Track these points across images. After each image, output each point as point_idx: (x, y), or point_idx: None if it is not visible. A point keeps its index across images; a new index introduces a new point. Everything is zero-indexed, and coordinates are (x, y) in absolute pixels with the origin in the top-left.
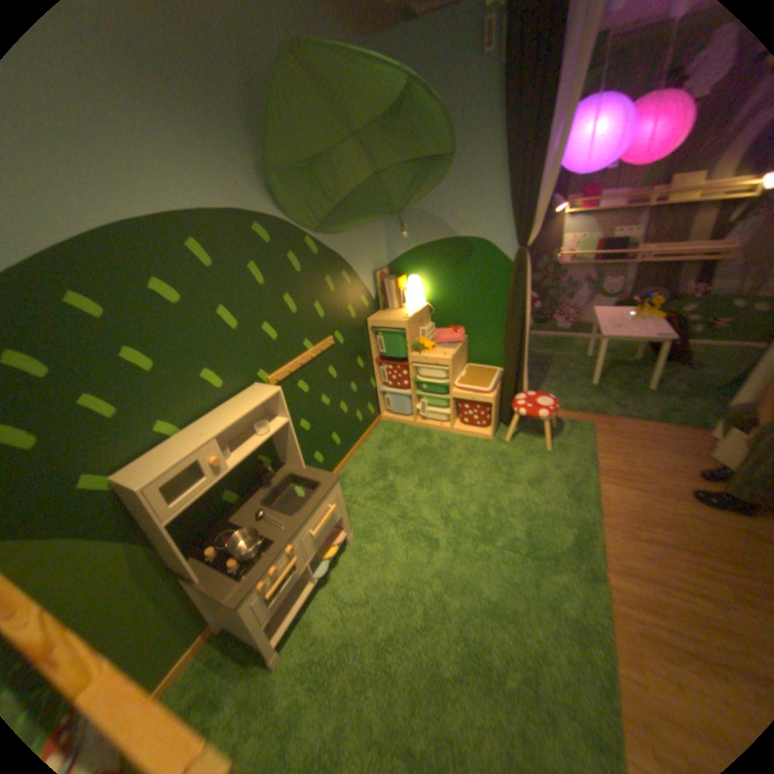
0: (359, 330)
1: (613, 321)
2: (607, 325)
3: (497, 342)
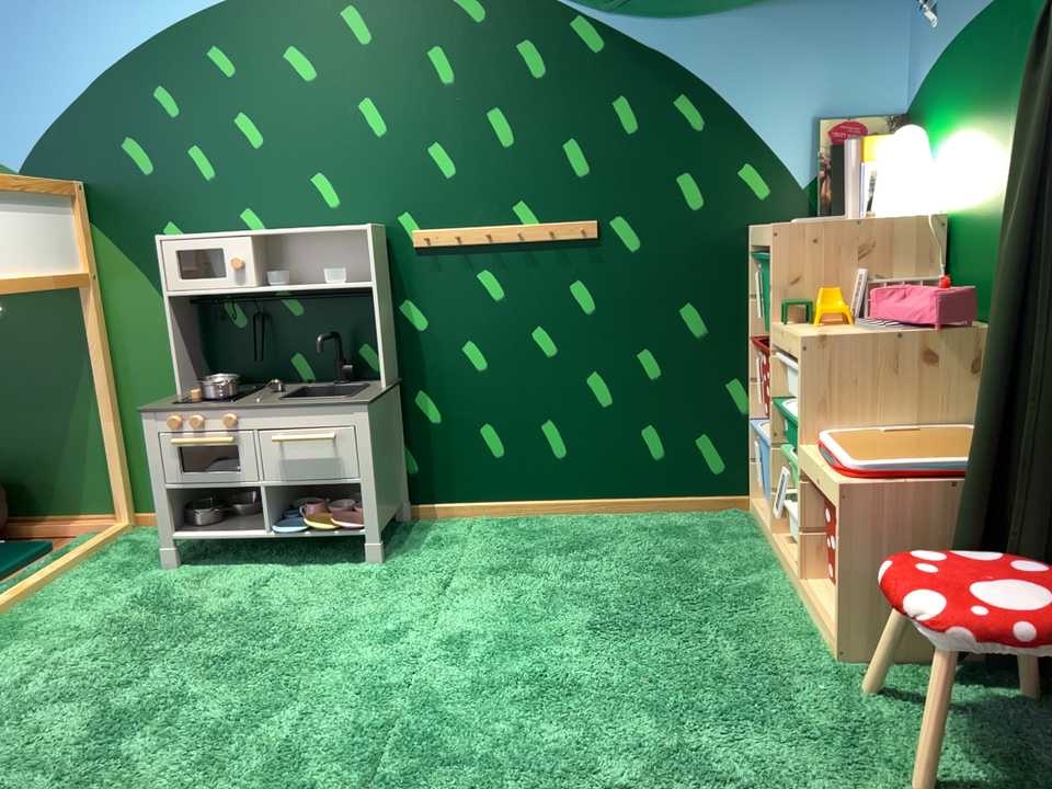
0: (714, 243)
1: None
2: None
3: None
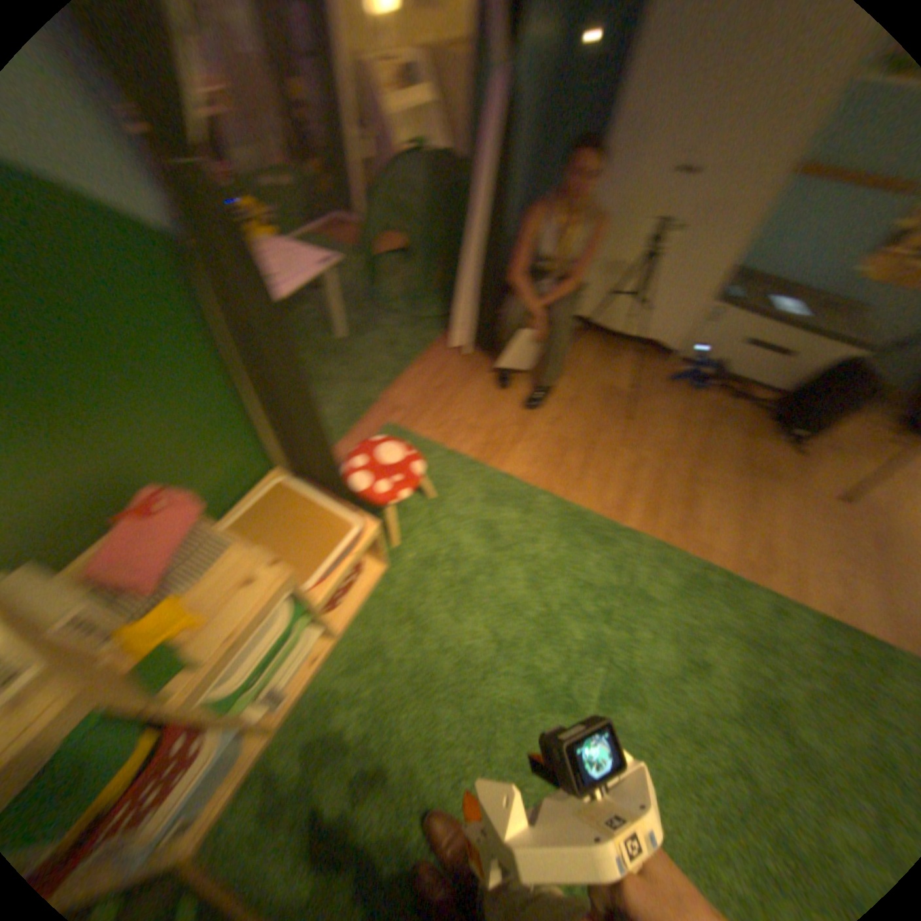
0: None
1: None
2: None
3: (238, 434)
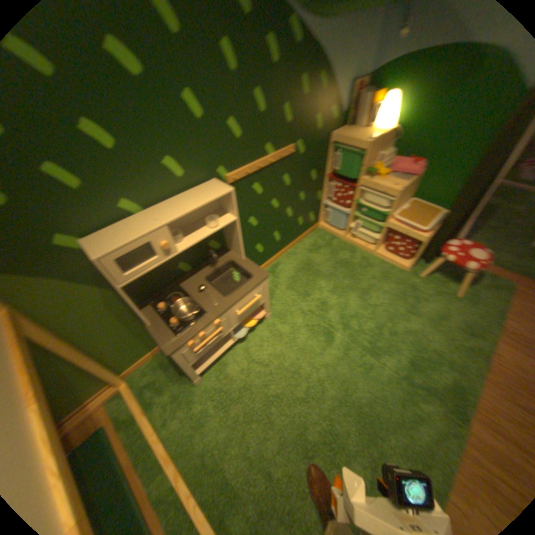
0: (323, 143)
1: None
2: None
3: (457, 184)
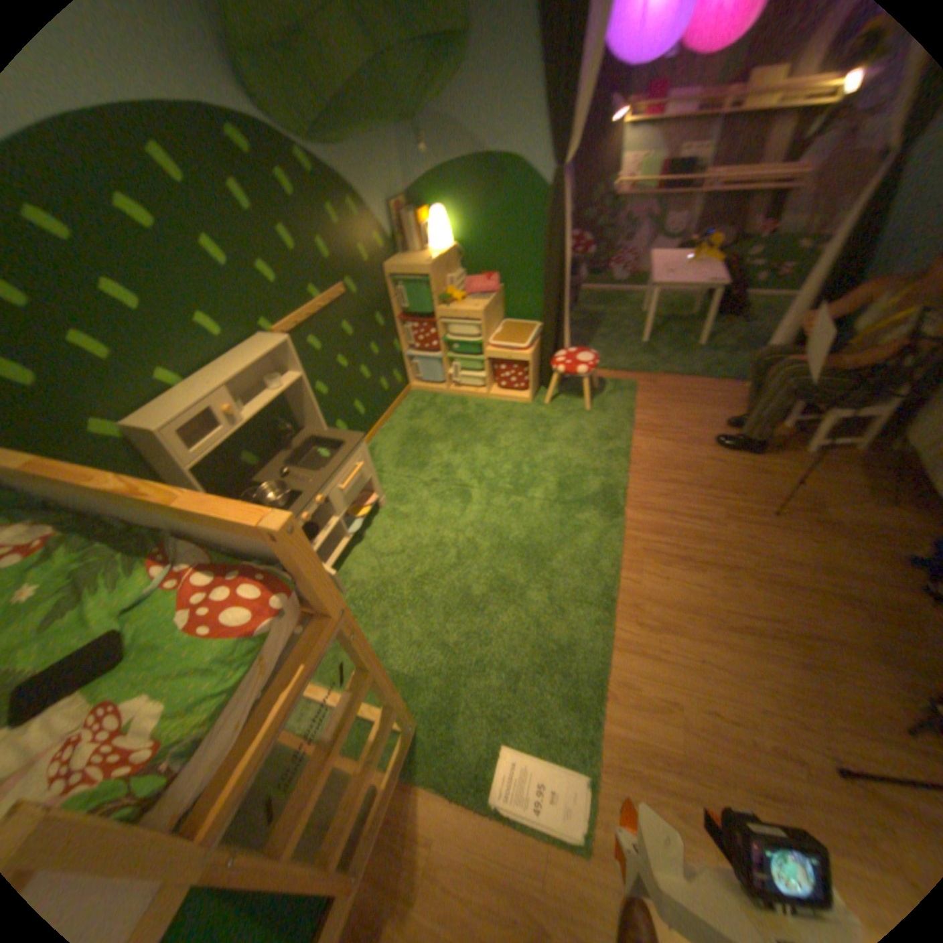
0: (376, 278)
1: (669, 267)
2: (662, 272)
3: (538, 293)
